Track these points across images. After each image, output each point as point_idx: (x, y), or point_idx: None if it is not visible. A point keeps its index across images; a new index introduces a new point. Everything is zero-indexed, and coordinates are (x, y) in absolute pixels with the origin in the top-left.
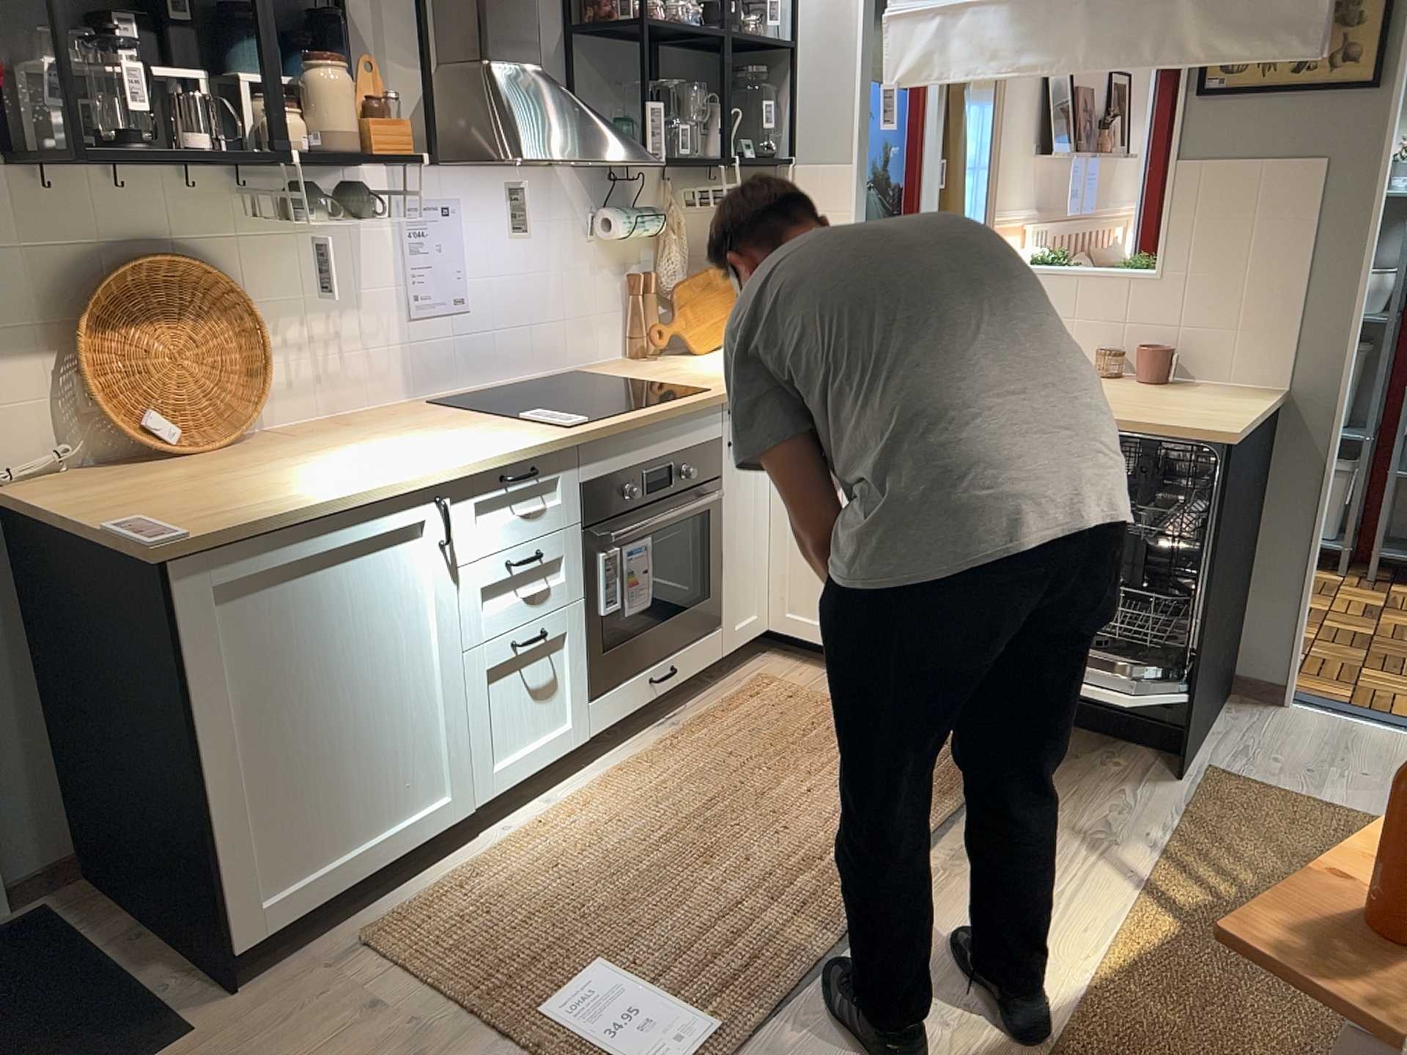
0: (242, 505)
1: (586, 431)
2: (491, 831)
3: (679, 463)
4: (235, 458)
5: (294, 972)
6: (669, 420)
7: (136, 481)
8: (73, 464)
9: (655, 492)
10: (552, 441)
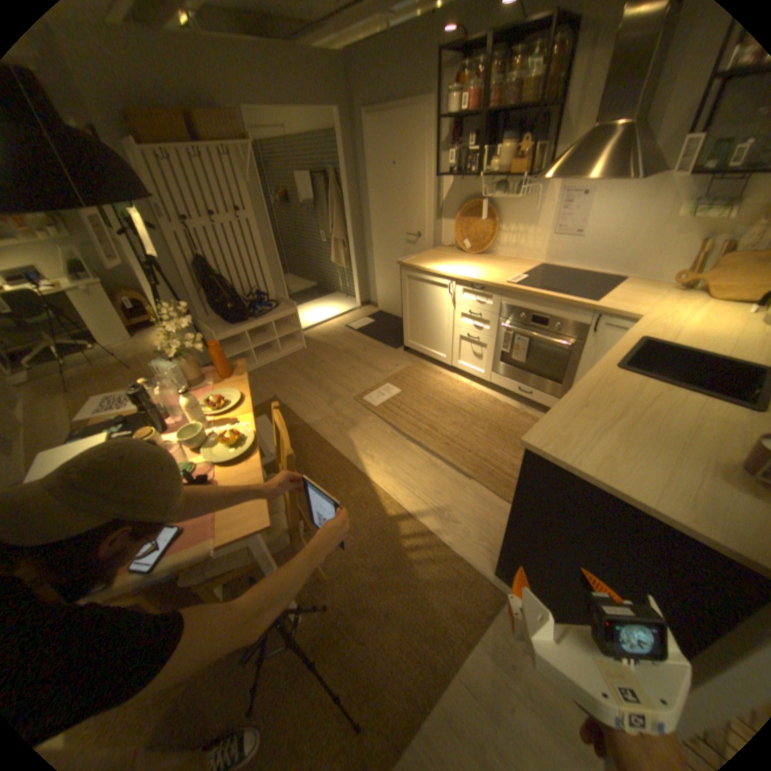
0: (423, 263)
1: (503, 286)
2: (455, 375)
3: (558, 322)
4: (467, 256)
5: (408, 356)
6: (550, 301)
7: (445, 253)
8: (455, 247)
9: (544, 327)
10: (489, 282)
